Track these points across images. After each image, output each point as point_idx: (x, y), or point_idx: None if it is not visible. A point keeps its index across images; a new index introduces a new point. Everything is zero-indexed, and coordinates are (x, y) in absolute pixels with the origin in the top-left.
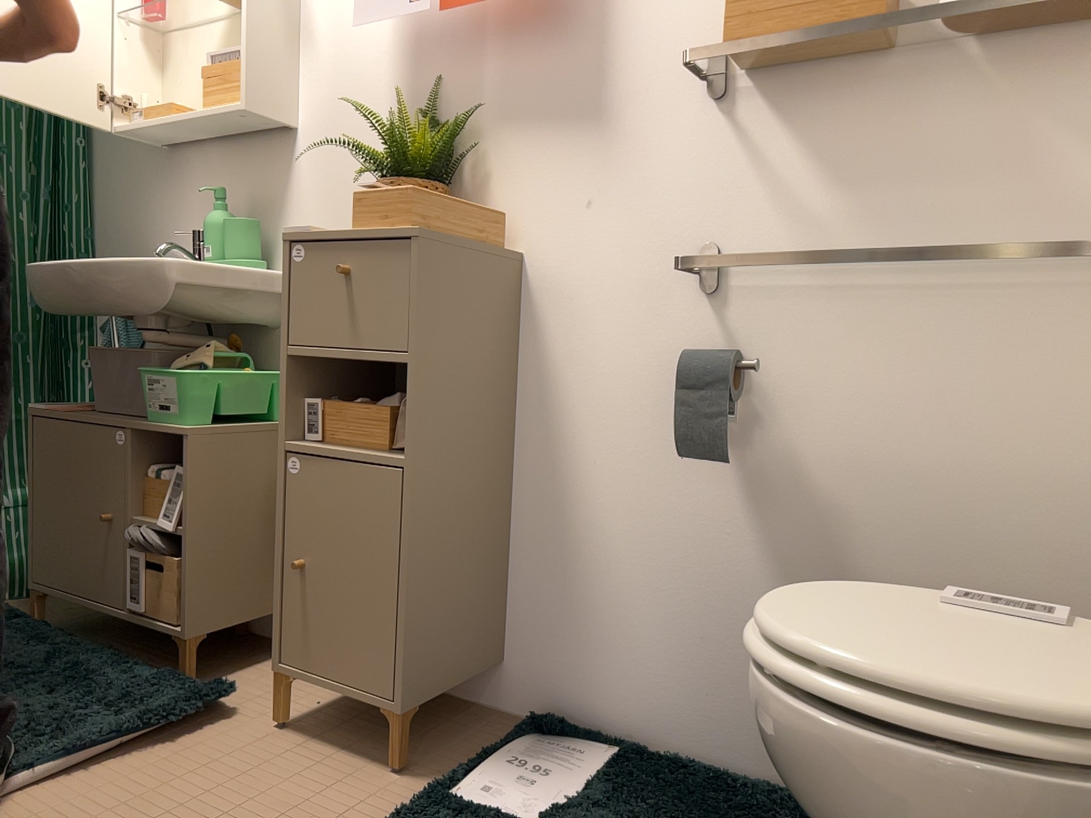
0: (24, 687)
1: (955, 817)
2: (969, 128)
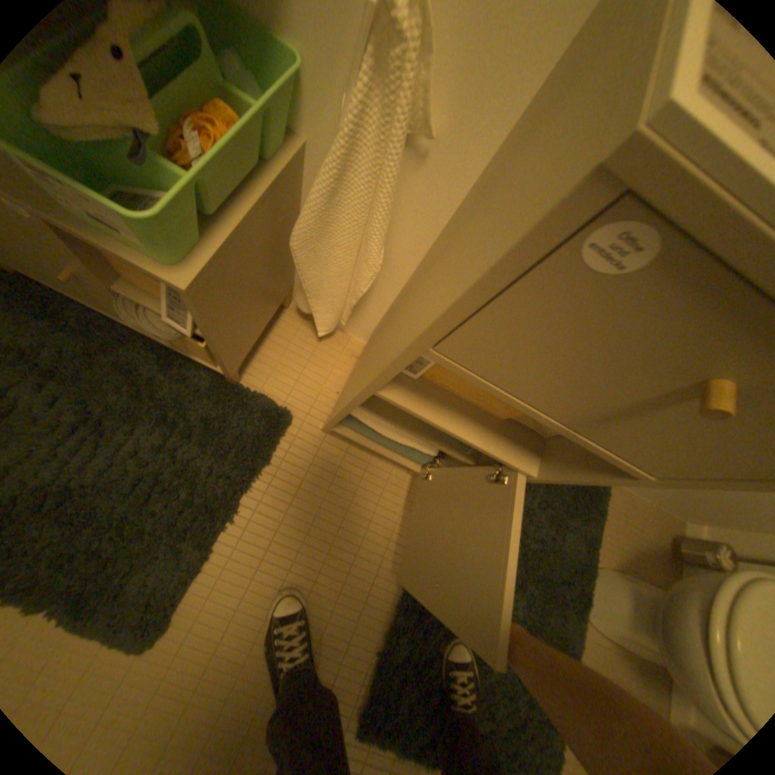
0: (106, 421)
1: None
2: None
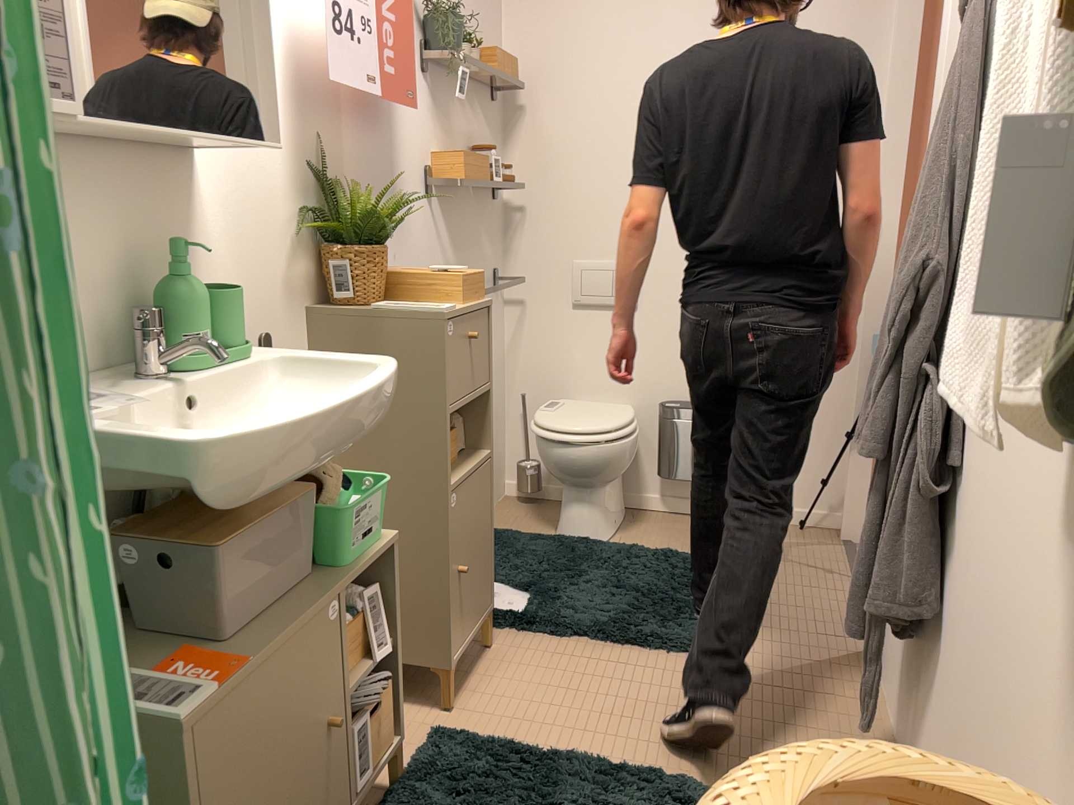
0: None
1: (637, 446)
2: (475, 233)
